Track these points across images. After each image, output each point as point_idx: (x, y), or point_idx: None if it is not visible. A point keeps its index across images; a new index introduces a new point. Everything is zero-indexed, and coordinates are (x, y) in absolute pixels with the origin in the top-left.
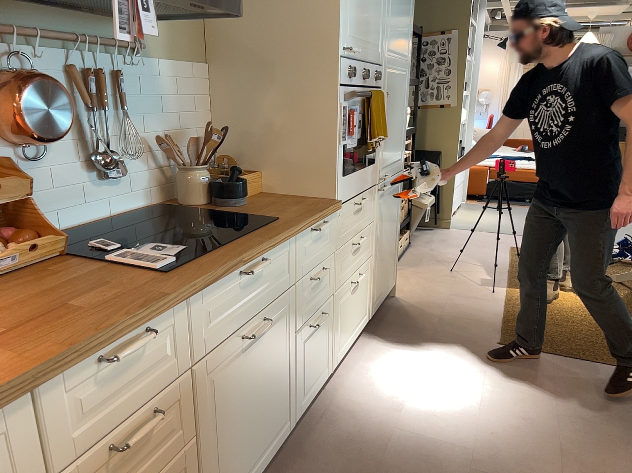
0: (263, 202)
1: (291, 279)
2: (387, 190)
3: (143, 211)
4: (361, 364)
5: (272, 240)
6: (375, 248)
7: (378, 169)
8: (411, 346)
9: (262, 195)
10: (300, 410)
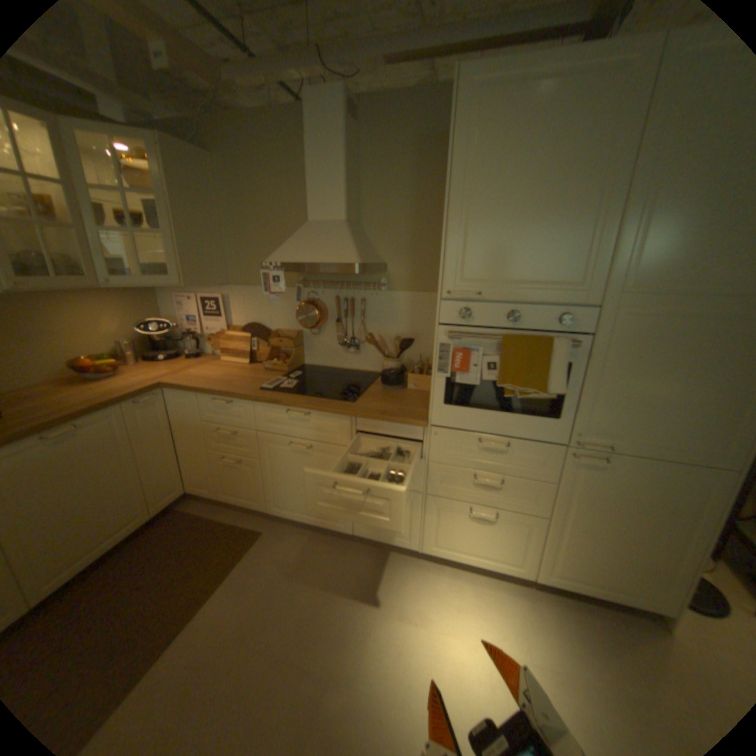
0: (399, 396)
1: (345, 442)
2: (622, 470)
3: (370, 374)
4: (468, 588)
5: (313, 406)
6: (559, 517)
7: (573, 430)
8: (533, 645)
9: (425, 394)
10: (360, 534)
